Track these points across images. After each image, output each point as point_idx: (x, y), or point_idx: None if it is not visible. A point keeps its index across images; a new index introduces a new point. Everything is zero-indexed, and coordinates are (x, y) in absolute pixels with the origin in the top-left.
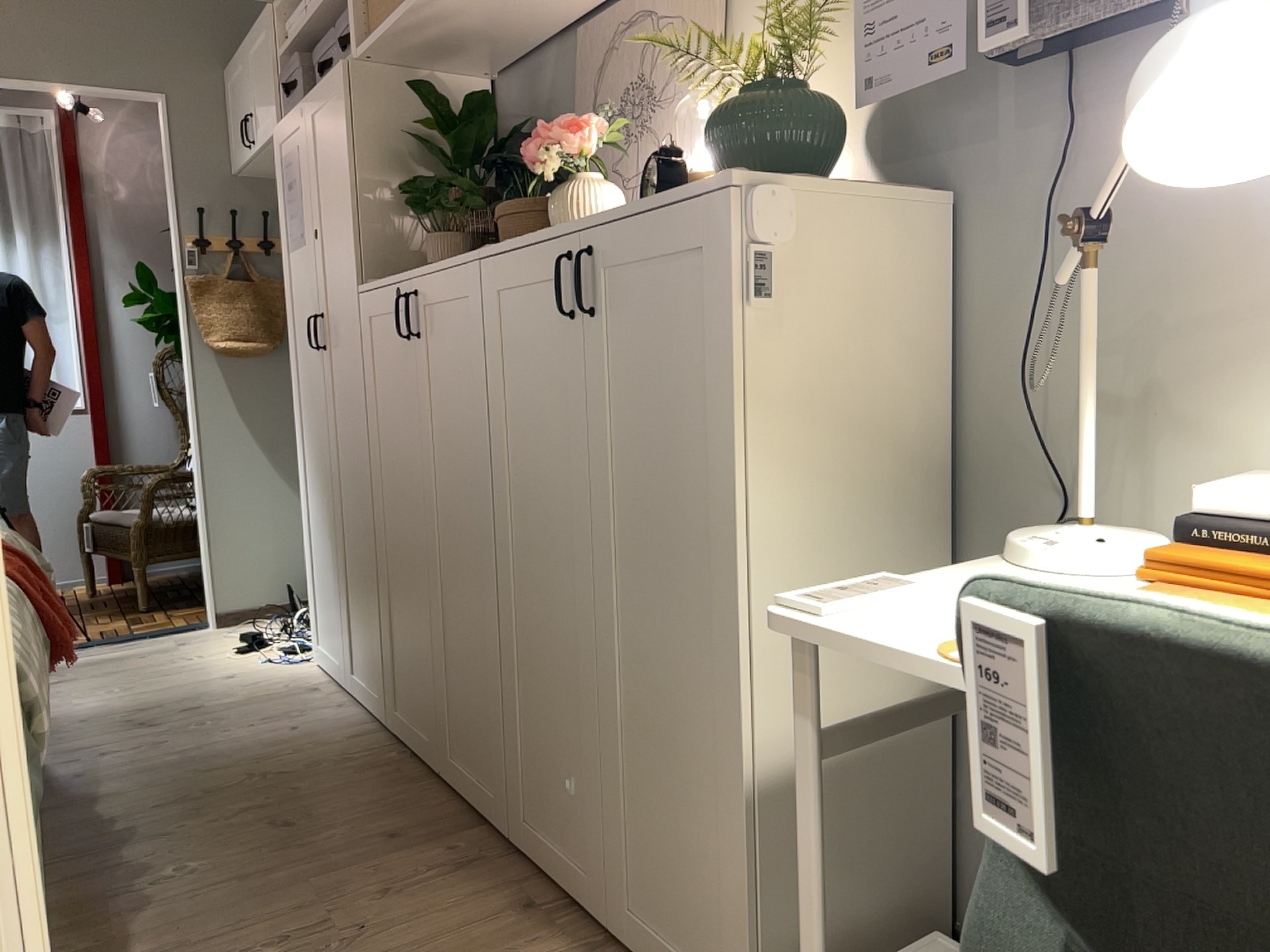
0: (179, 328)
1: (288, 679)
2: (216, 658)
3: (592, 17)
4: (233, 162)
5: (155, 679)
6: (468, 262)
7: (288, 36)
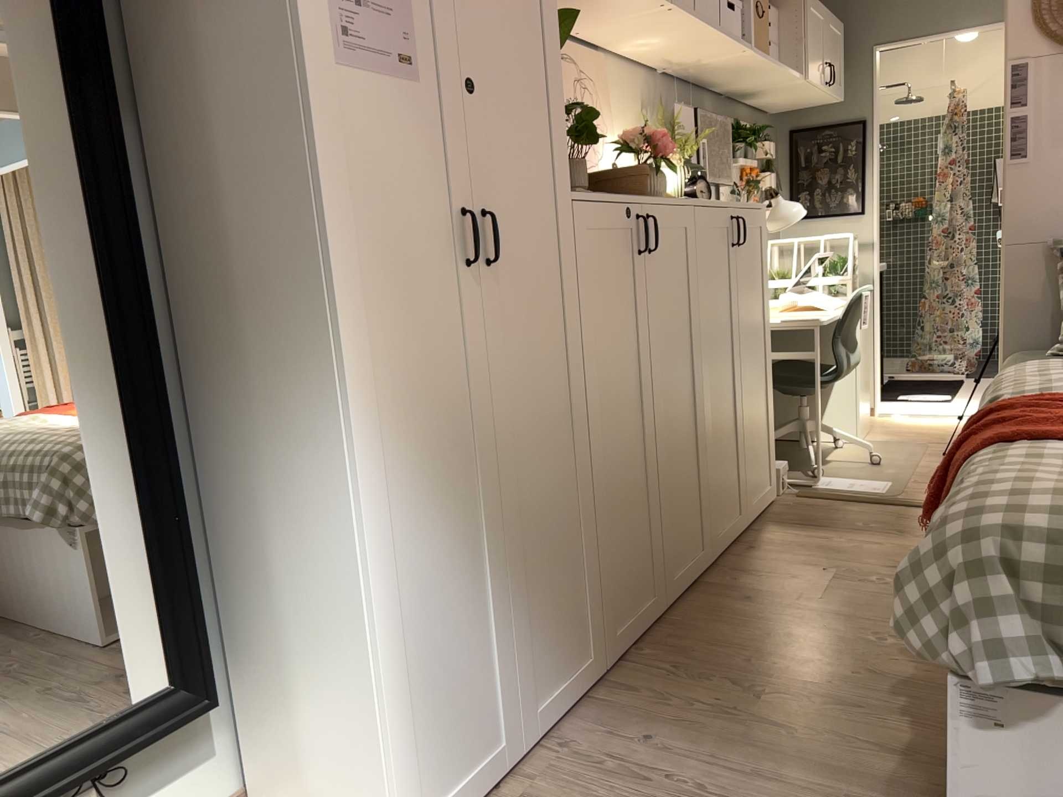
0: None
1: None
2: None
3: None
4: None
5: None
6: (687, 205)
7: None
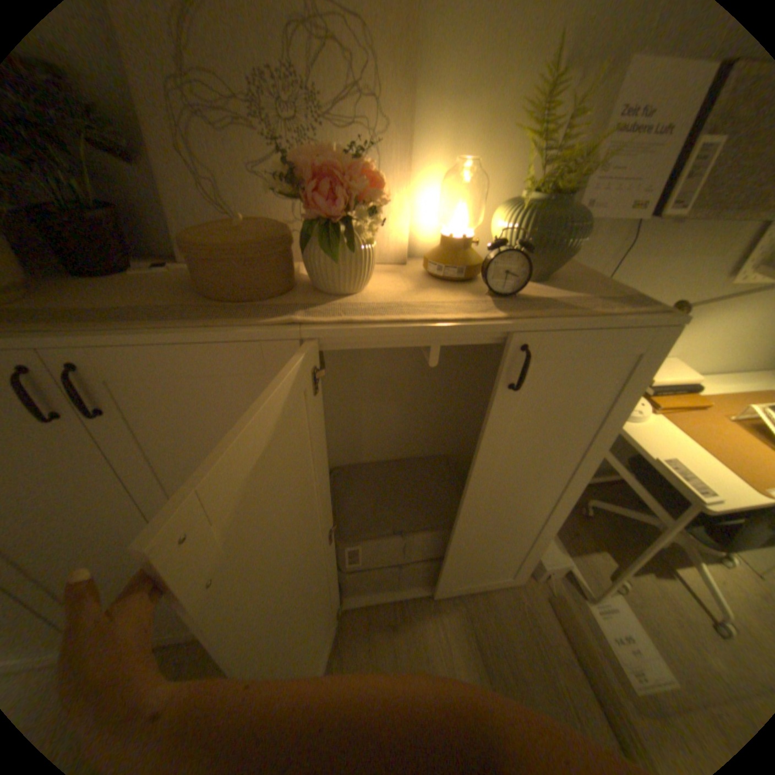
0: None
1: None
2: None
3: None
4: None
5: None
6: (268, 336)
7: None
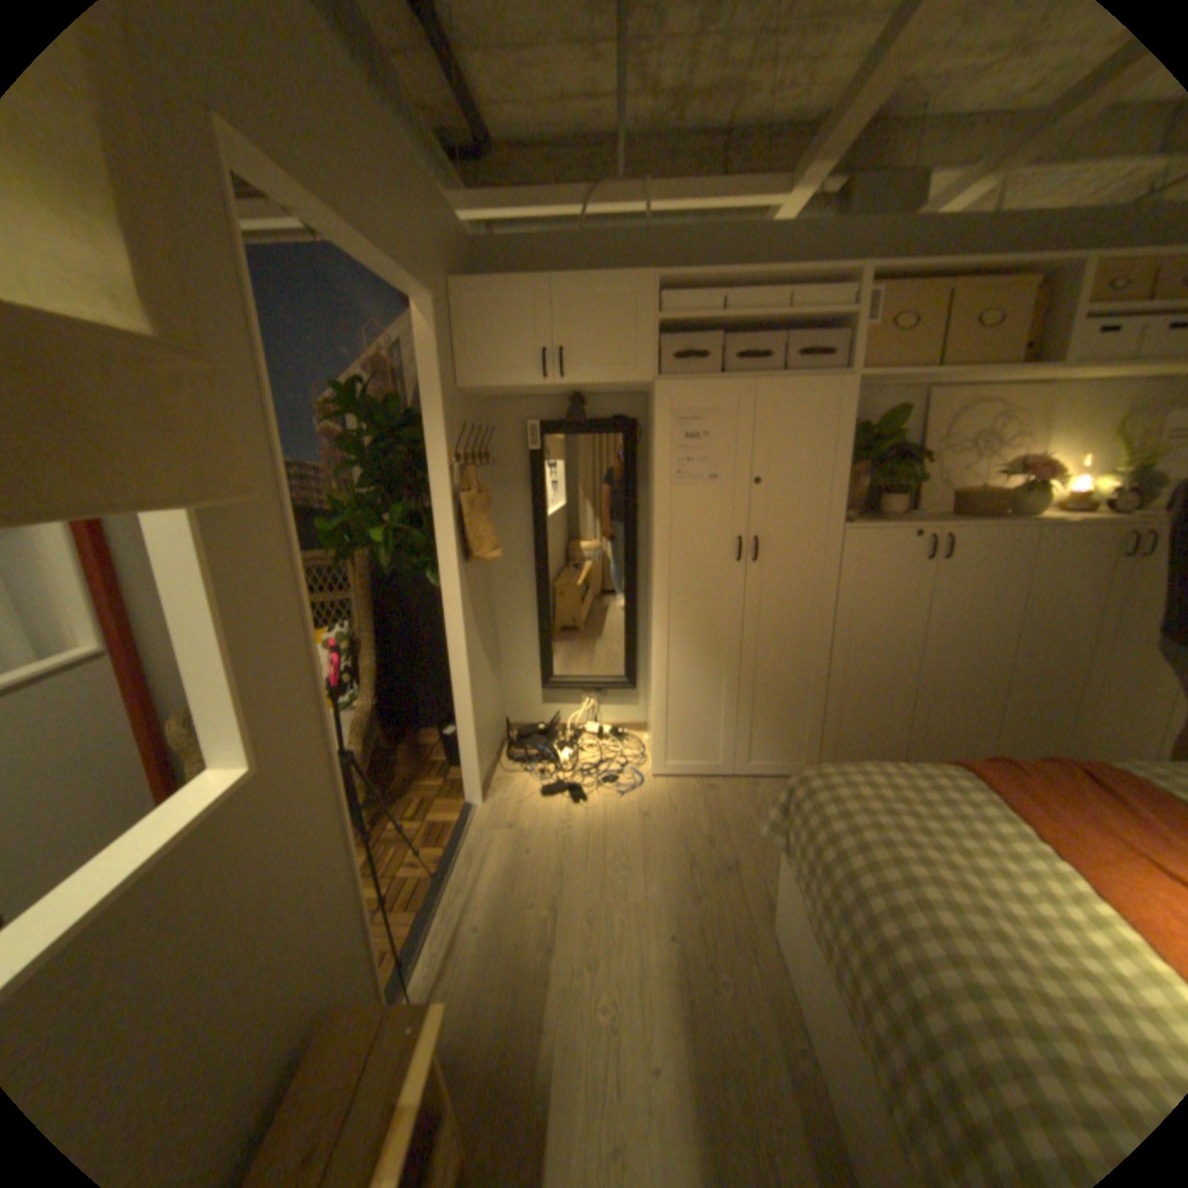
0: (437, 545)
1: (677, 793)
2: (582, 815)
3: (941, 386)
4: (471, 379)
5: (612, 851)
6: (1029, 527)
7: (664, 305)
